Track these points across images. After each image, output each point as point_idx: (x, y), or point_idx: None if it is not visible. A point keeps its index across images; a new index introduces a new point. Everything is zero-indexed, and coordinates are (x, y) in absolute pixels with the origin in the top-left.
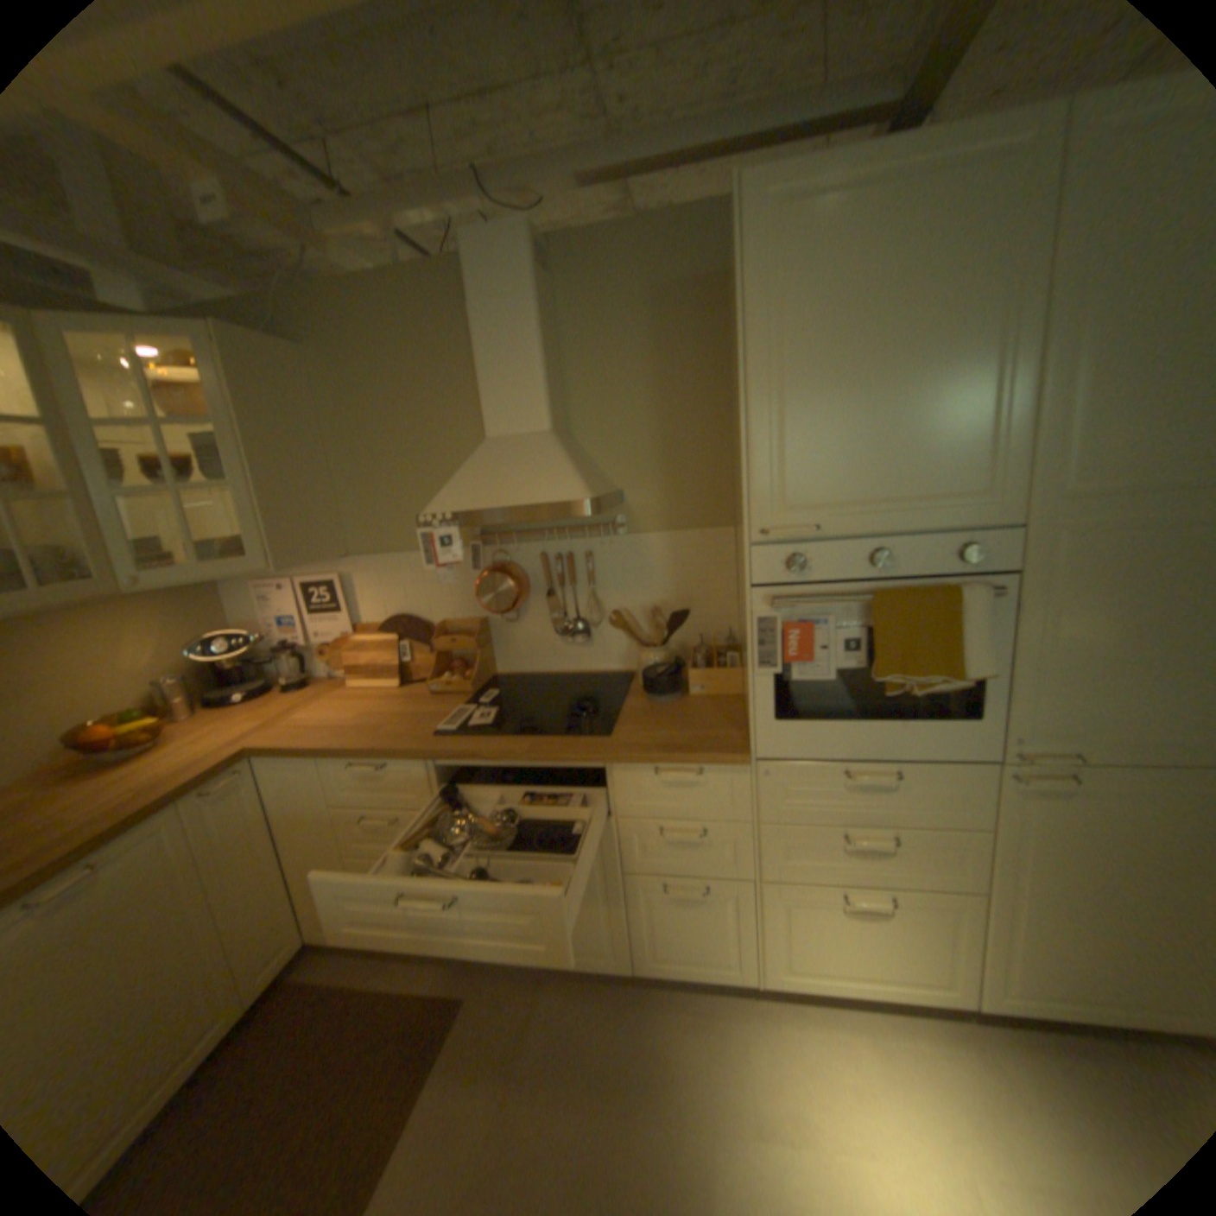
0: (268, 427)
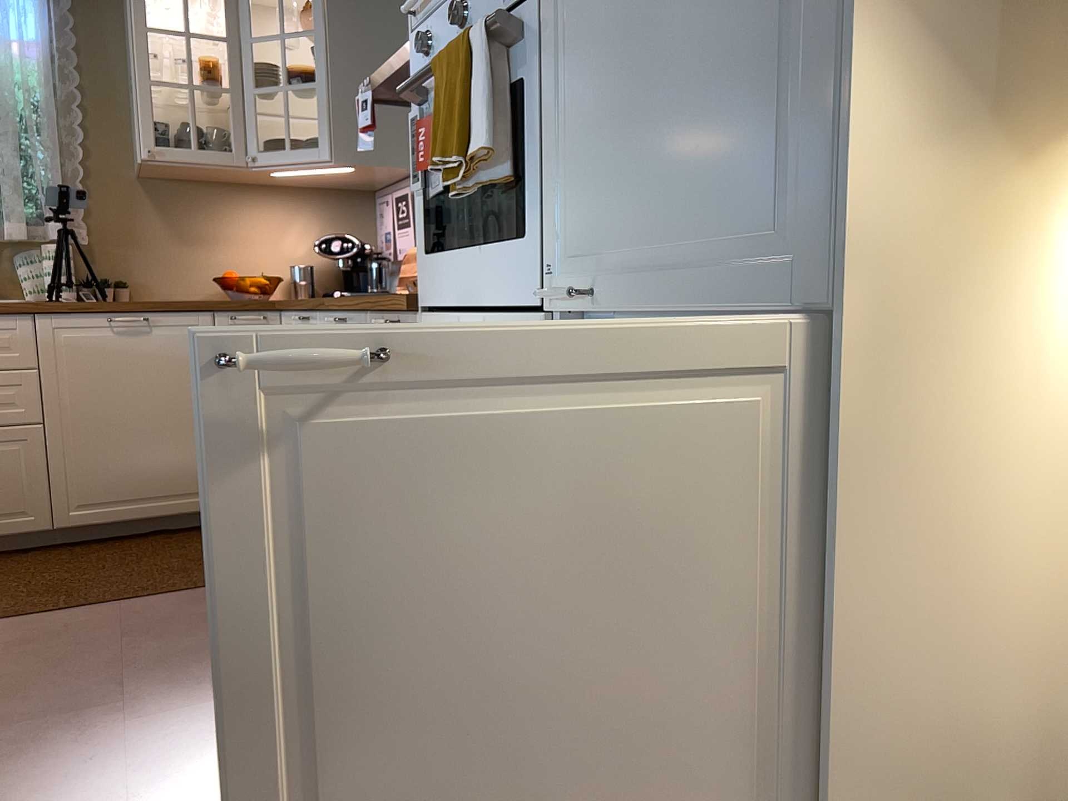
0: (360, 39)
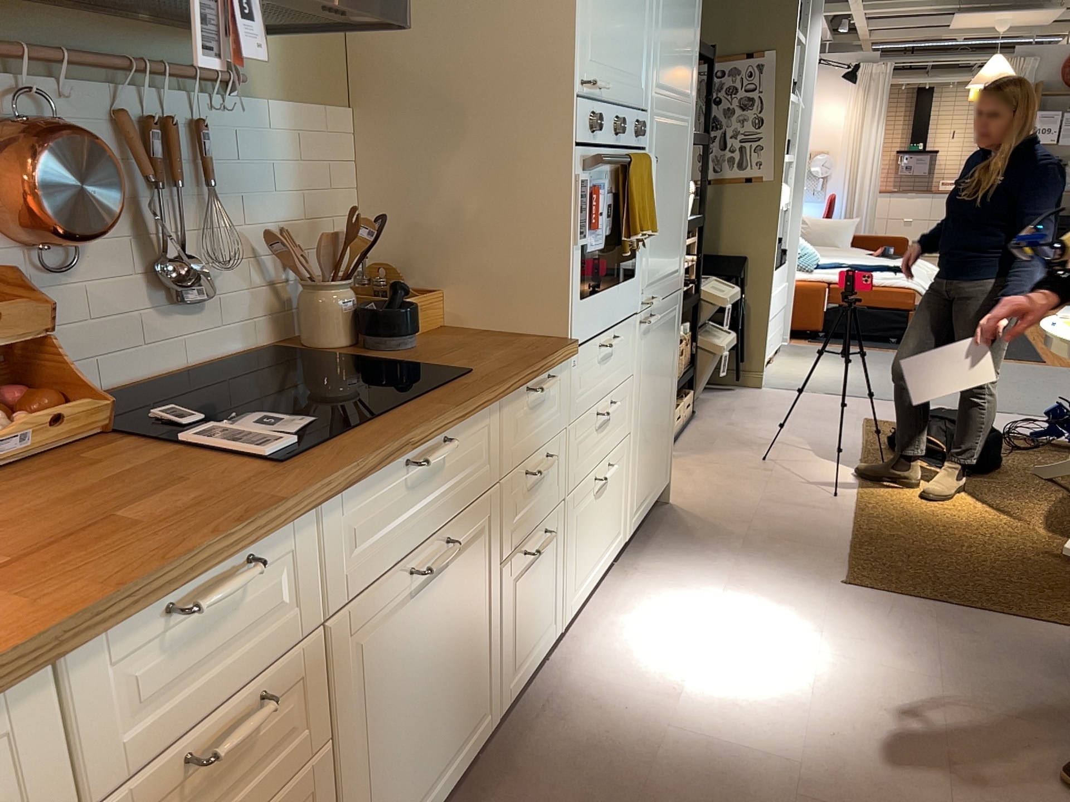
0: None
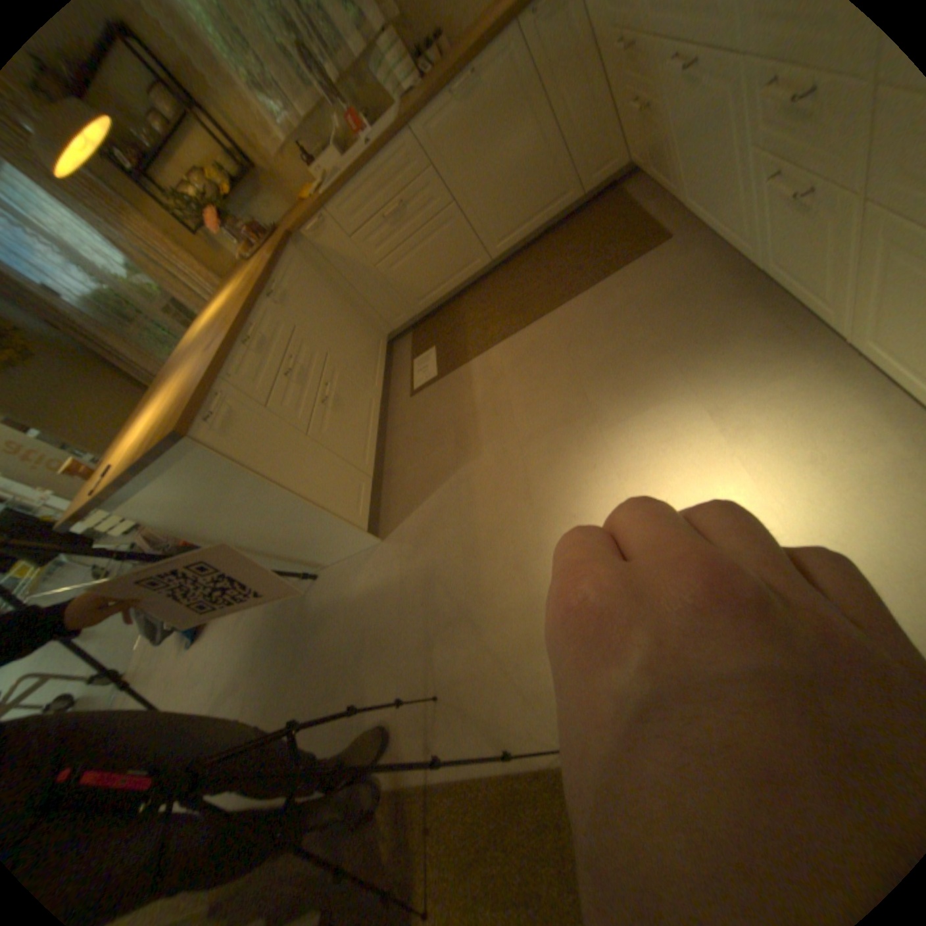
0: None
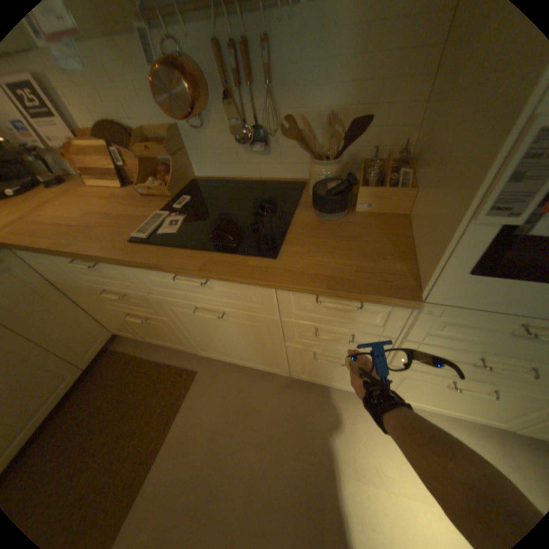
0: None
